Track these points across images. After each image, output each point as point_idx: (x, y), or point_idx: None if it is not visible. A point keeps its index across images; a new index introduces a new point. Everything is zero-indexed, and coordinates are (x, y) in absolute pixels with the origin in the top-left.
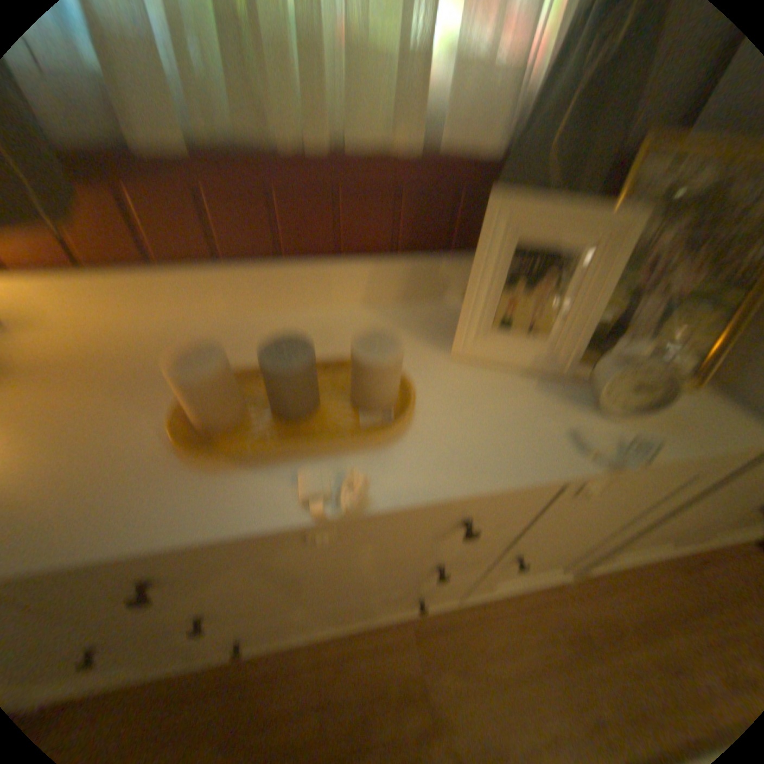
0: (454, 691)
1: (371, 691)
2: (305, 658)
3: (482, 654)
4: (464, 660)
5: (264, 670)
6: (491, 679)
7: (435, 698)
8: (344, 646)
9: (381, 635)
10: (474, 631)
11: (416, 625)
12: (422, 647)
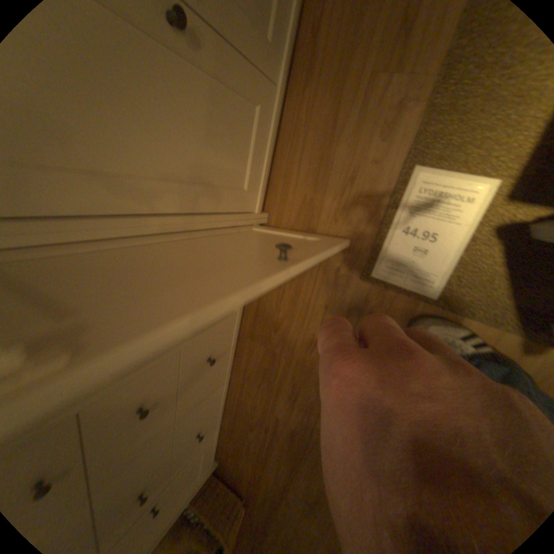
0: (276, 337)
1: (257, 371)
2: (234, 386)
3: (270, 310)
4: (267, 321)
5: (232, 402)
6: (281, 315)
7: (274, 348)
8: (237, 369)
9: (240, 351)
10: (259, 305)
11: (243, 332)
12: (253, 337)
